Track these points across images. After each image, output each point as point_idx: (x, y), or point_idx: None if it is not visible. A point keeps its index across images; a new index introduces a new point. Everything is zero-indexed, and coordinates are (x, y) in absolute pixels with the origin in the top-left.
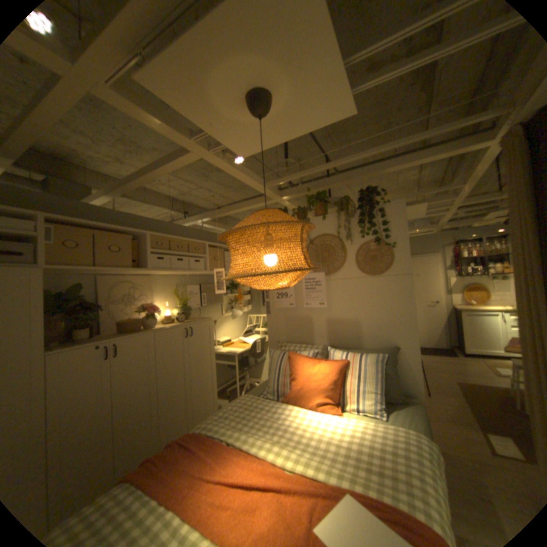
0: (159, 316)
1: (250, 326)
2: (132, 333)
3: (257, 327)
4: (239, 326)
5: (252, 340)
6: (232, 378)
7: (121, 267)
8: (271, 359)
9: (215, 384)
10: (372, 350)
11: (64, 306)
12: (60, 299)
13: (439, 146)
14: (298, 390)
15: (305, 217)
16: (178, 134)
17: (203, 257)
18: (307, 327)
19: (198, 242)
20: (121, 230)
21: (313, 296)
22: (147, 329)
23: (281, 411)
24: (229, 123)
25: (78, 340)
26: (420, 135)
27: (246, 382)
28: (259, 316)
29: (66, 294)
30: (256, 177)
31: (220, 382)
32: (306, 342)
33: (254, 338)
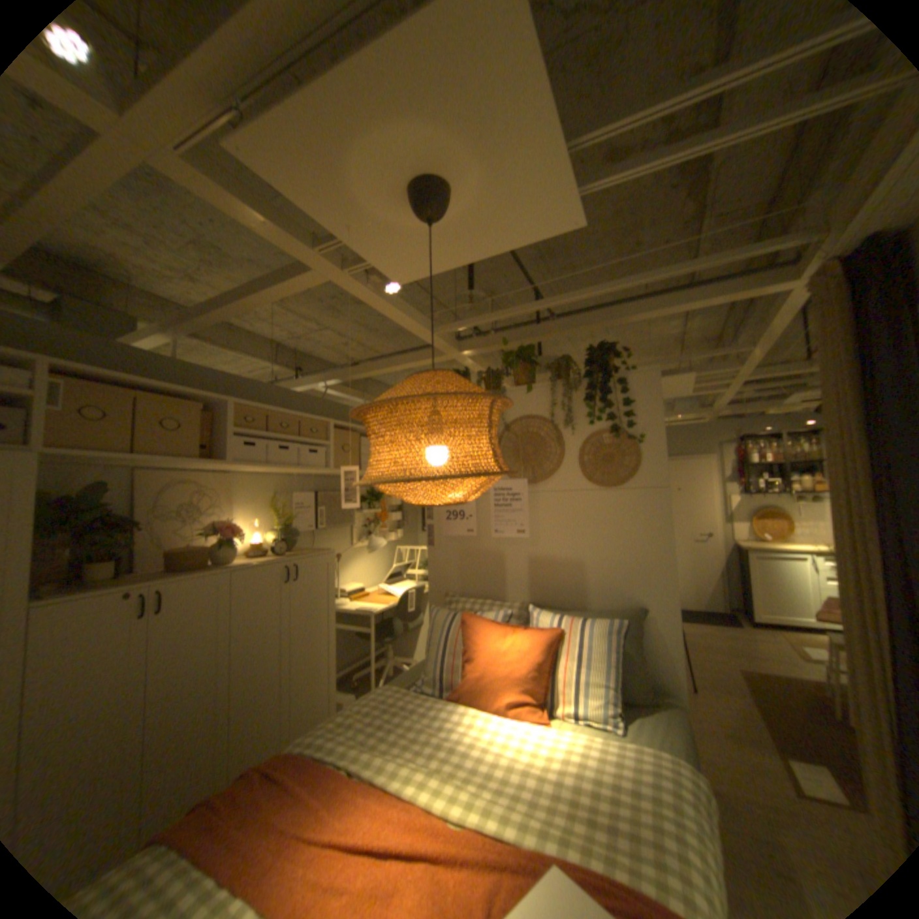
0: (241, 543)
1: (398, 565)
2: (191, 572)
3: (410, 568)
4: (380, 566)
5: (402, 591)
6: (364, 655)
7: (179, 457)
8: (433, 625)
9: (333, 665)
10: (602, 612)
11: (73, 521)
12: (65, 508)
13: (714, 284)
14: (476, 679)
15: (499, 386)
16: (292, 239)
17: (324, 445)
18: (496, 570)
19: (317, 419)
20: (185, 393)
21: (508, 518)
22: (218, 567)
23: (445, 716)
24: (378, 228)
25: (92, 581)
26: (685, 266)
27: (386, 664)
28: (414, 549)
29: (78, 500)
30: (419, 316)
31: (342, 662)
32: (492, 596)
33: (404, 587)
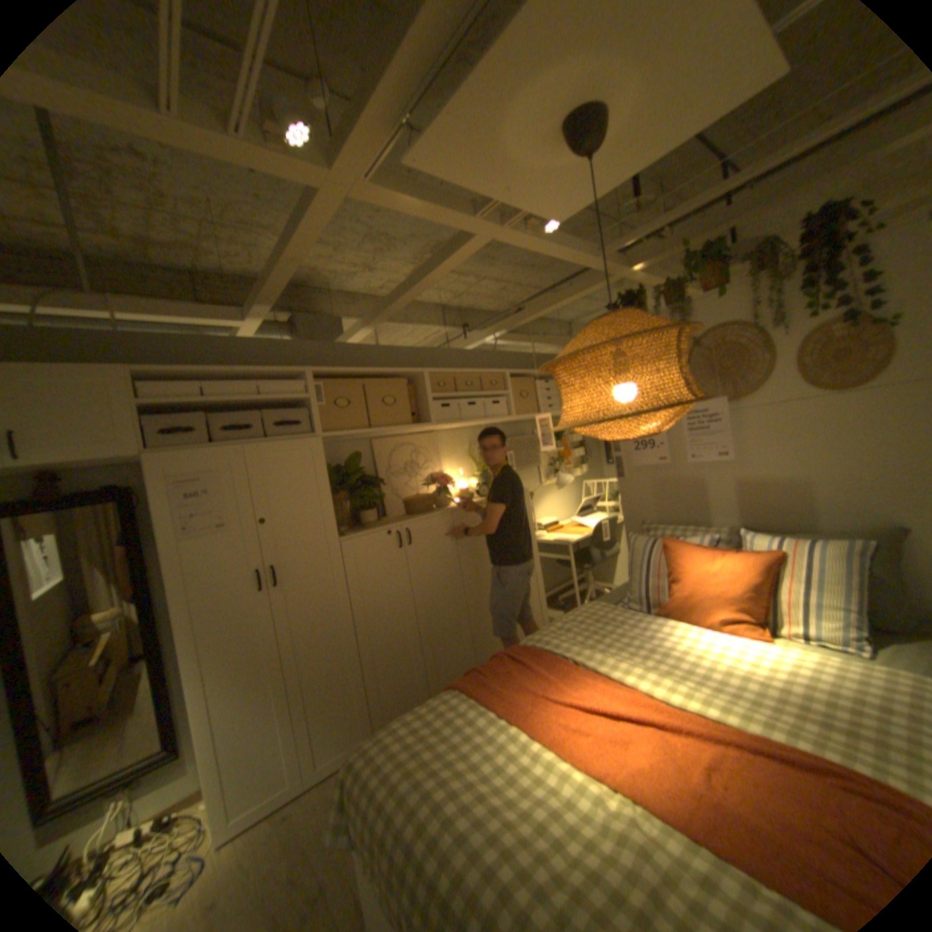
0: (452, 490)
1: (588, 500)
2: (425, 515)
3: (600, 502)
4: (570, 501)
5: (595, 523)
6: (566, 581)
7: (400, 426)
8: (634, 551)
9: (542, 587)
10: (840, 534)
11: (347, 483)
12: (341, 474)
13: None
14: (685, 598)
15: (682, 297)
16: (458, 215)
17: (504, 396)
18: (697, 496)
19: (494, 373)
20: (393, 374)
21: (707, 442)
22: (442, 509)
23: (657, 629)
24: (536, 178)
25: (368, 524)
26: None
27: (589, 588)
28: (602, 483)
29: (347, 468)
30: (581, 245)
31: (548, 586)
32: (695, 523)
33: (597, 519)
